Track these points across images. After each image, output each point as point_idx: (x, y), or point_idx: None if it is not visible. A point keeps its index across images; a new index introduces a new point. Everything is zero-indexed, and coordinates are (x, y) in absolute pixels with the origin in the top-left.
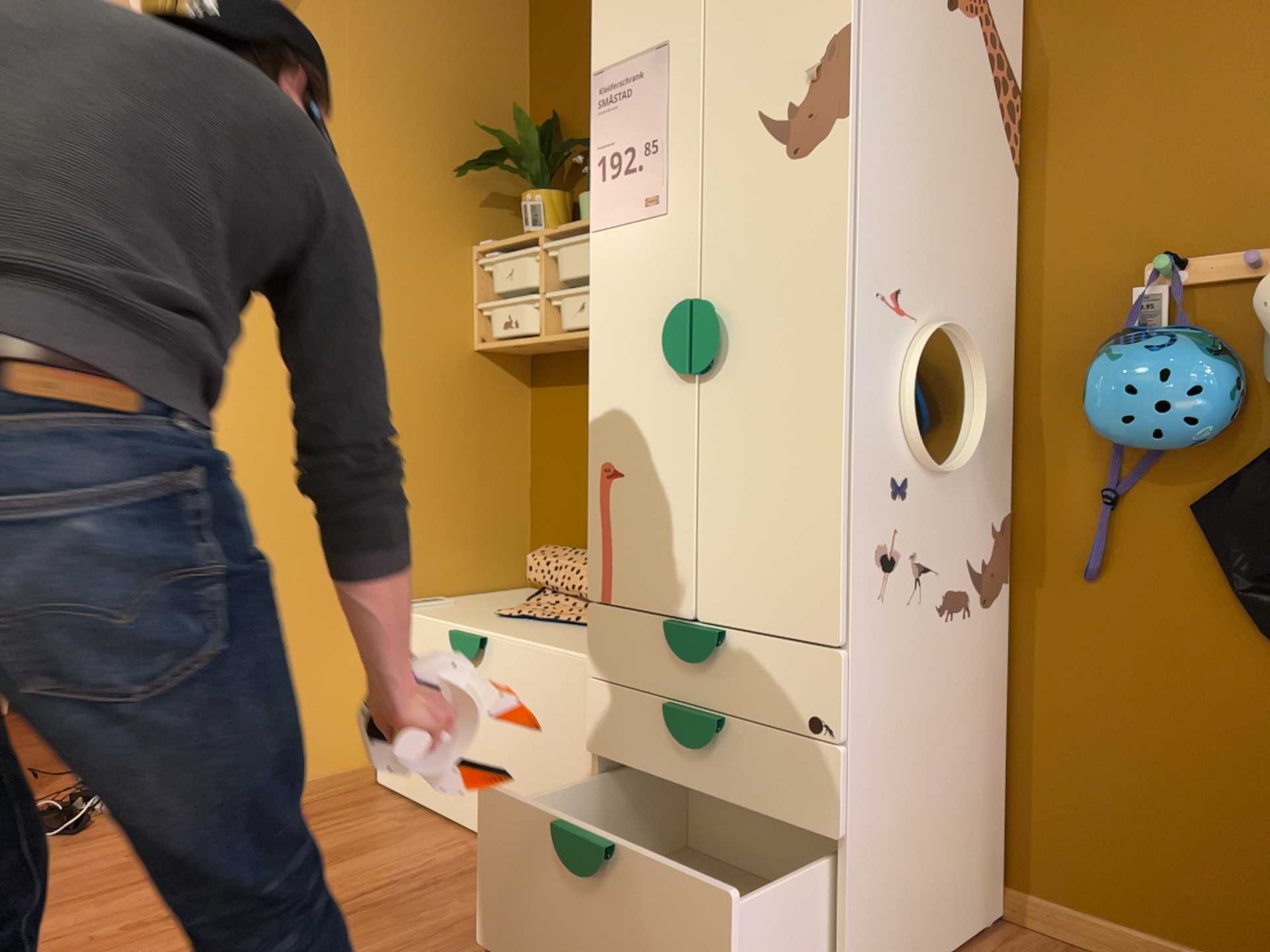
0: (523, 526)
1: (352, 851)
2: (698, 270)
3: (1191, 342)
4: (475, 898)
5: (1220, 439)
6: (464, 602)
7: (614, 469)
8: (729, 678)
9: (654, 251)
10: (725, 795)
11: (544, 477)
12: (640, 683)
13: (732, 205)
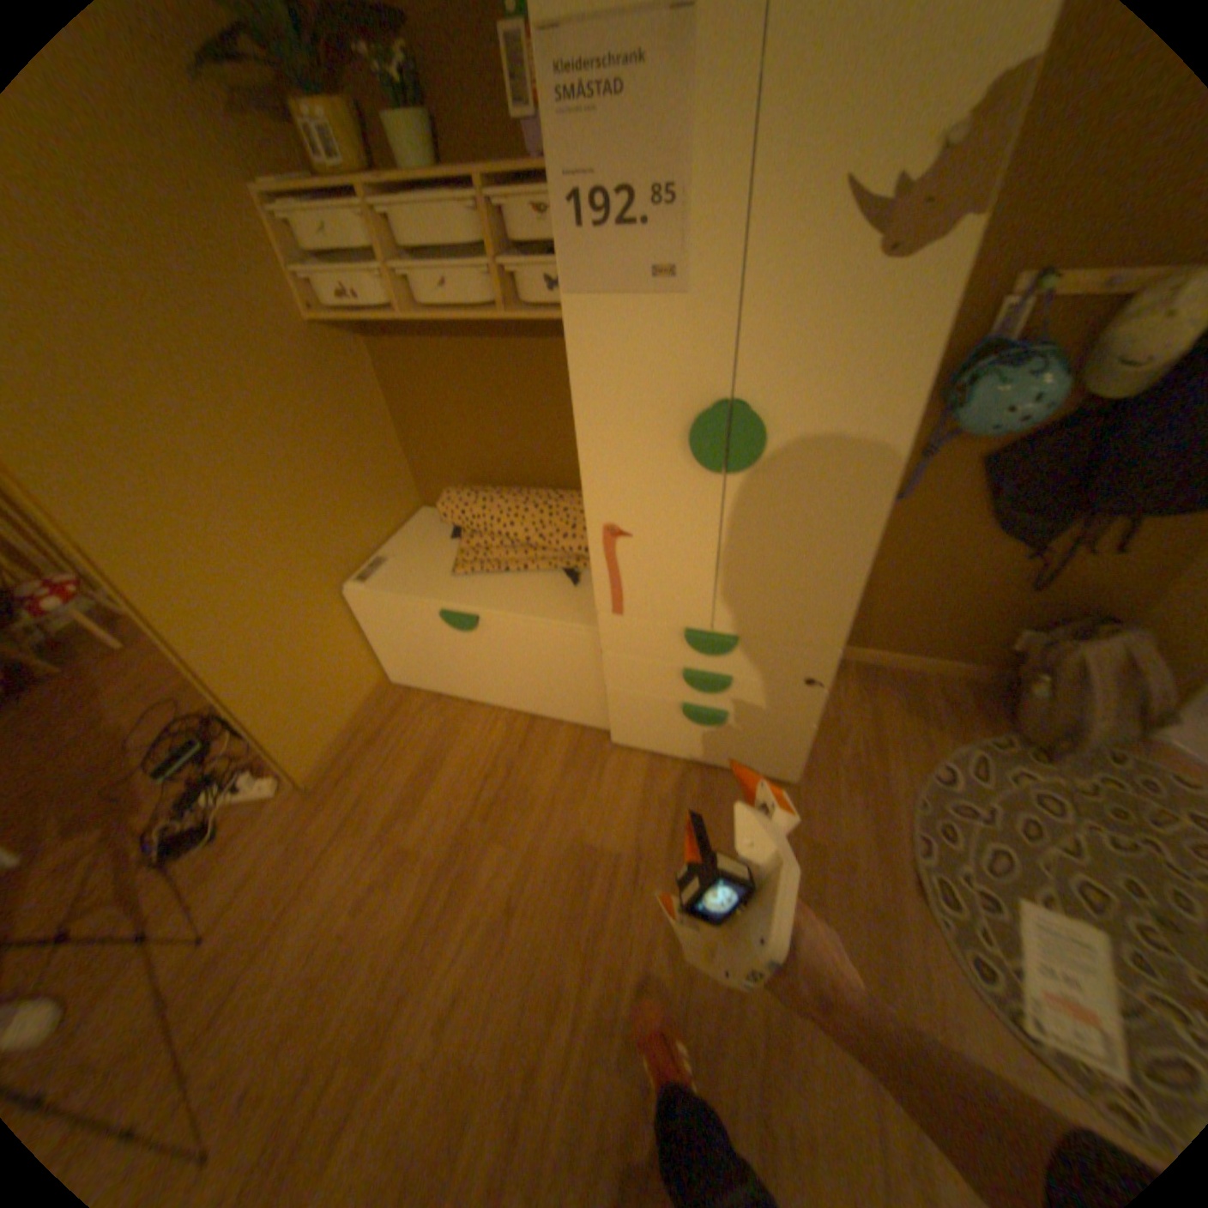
0: (402, 464)
1: (434, 760)
2: (732, 370)
3: (1056, 364)
4: (546, 767)
5: (1033, 426)
6: (400, 554)
7: (620, 532)
8: (738, 659)
9: (667, 337)
10: (729, 709)
11: (410, 424)
12: (654, 658)
13: (787, 302)
